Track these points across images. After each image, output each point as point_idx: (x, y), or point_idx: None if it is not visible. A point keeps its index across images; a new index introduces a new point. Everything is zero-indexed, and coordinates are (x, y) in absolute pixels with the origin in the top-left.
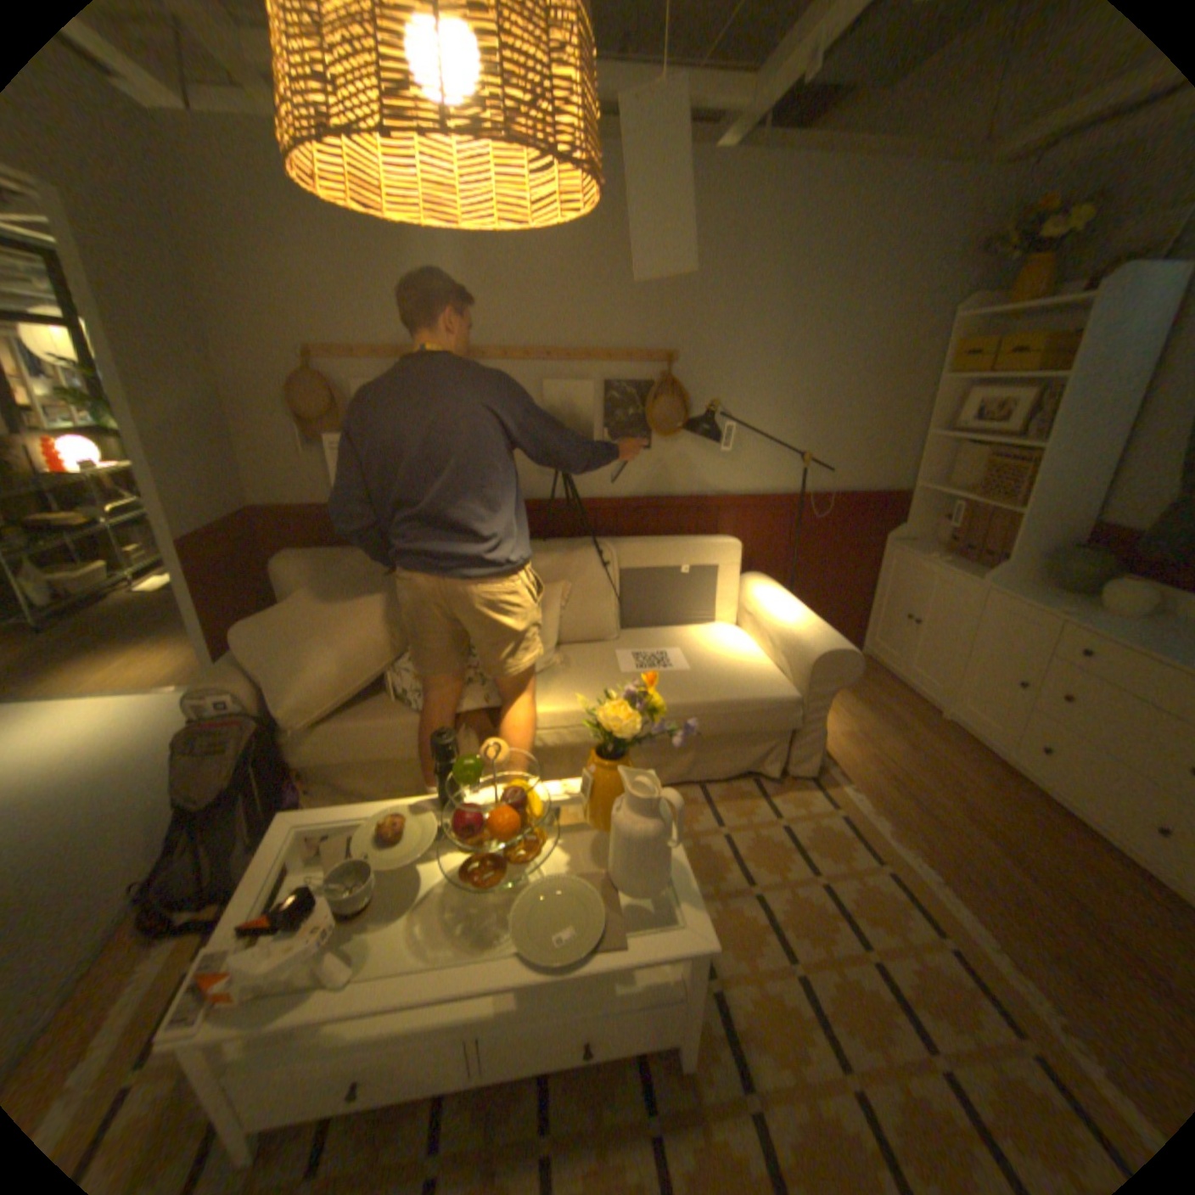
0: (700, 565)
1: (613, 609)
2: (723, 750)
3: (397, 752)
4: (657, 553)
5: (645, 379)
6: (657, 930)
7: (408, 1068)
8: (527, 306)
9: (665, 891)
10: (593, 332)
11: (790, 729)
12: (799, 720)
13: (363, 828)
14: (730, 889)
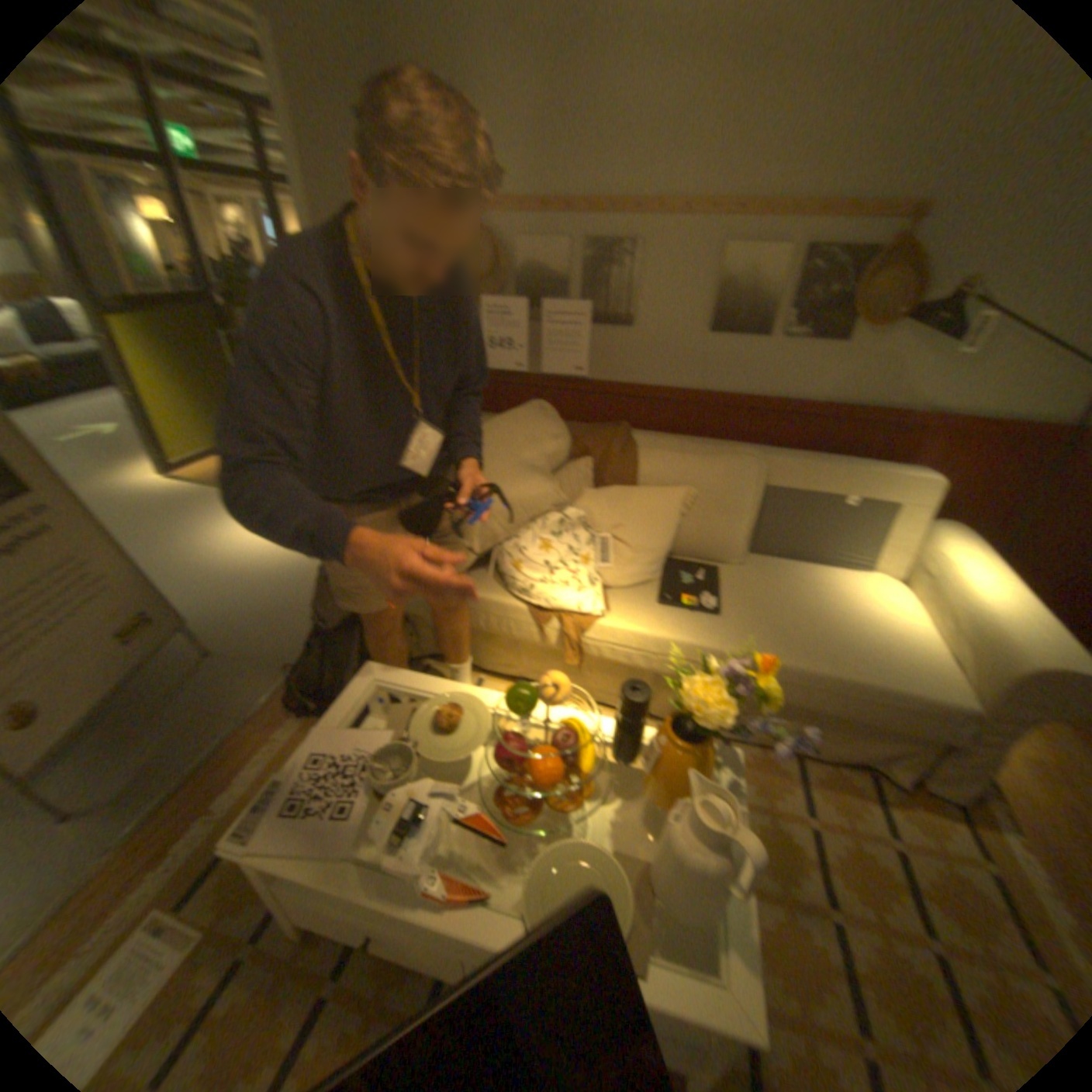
0: (880, 504)
1: (747, 533)
2: (843, 735)
3: (492, 625)
4: (823, 478)
5: (873, 243)
6: (695, 972)
7: (414, 956)
8: (732, 139)
9: (719, 923)
10: (815, 174)
11: (952, 746)
12: (970, 740)
13: (430, 706)
14: (806, 903)
